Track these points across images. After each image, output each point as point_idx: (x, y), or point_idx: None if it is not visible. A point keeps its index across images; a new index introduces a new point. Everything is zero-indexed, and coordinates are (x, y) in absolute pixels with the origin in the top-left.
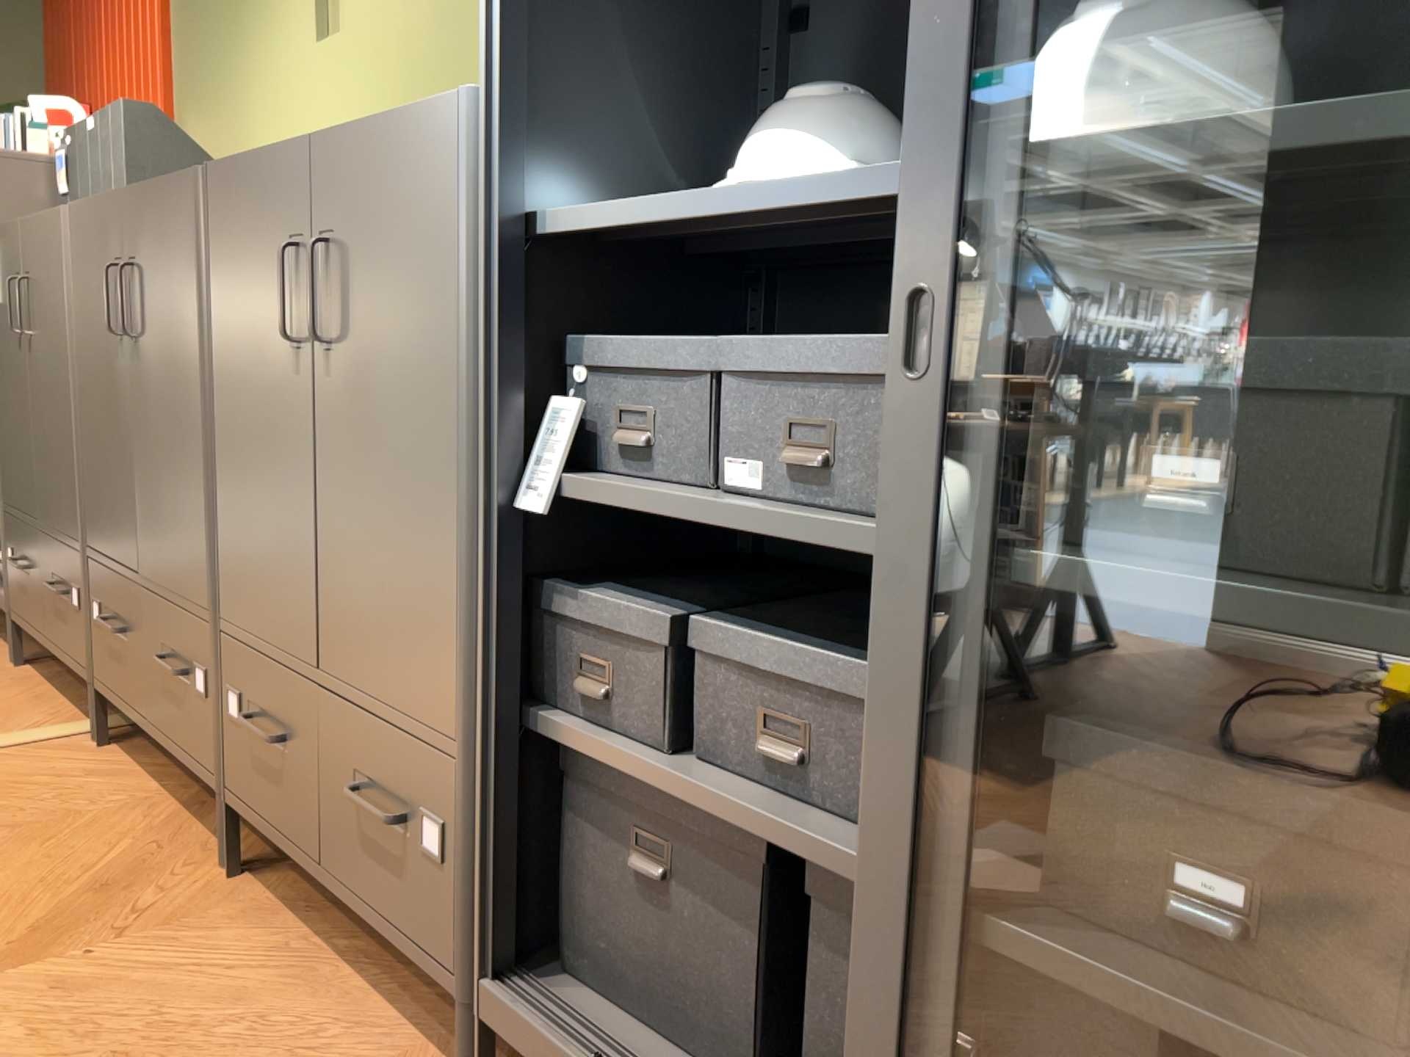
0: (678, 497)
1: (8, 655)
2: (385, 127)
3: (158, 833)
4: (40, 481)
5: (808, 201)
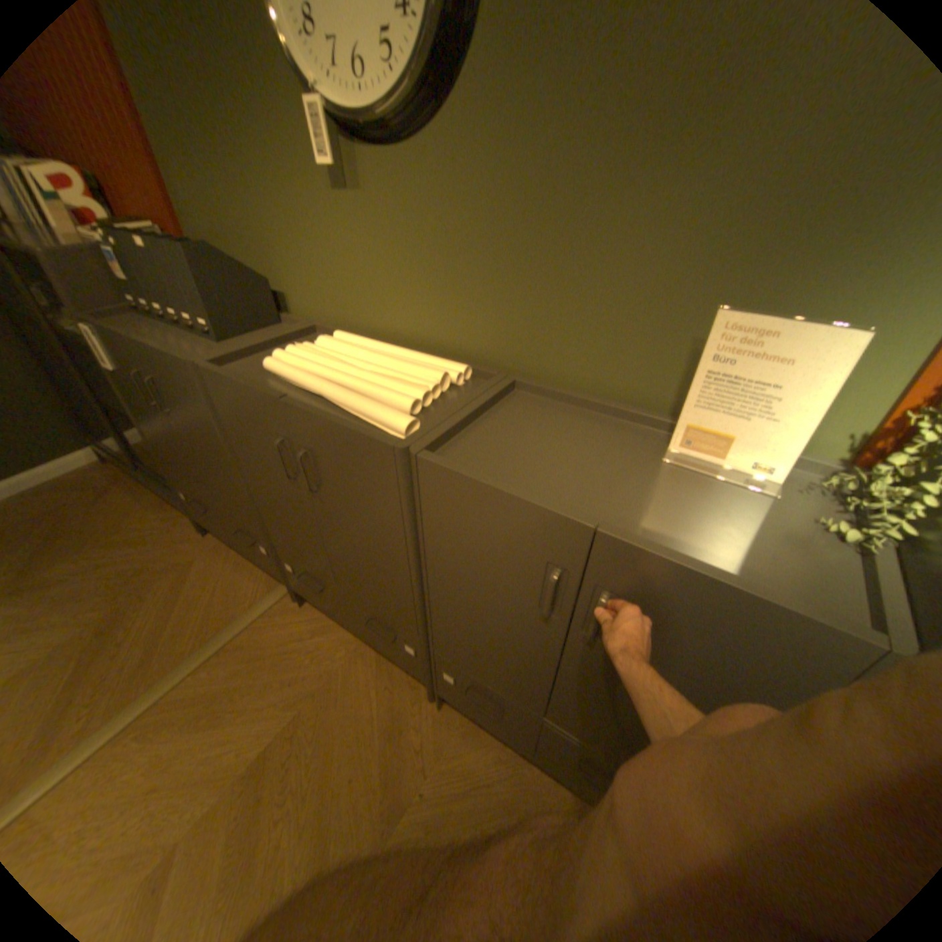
0: None
1: (195, 525)
2: (738, 597)
3: (382, 677)
4: (208, 483)
5: None
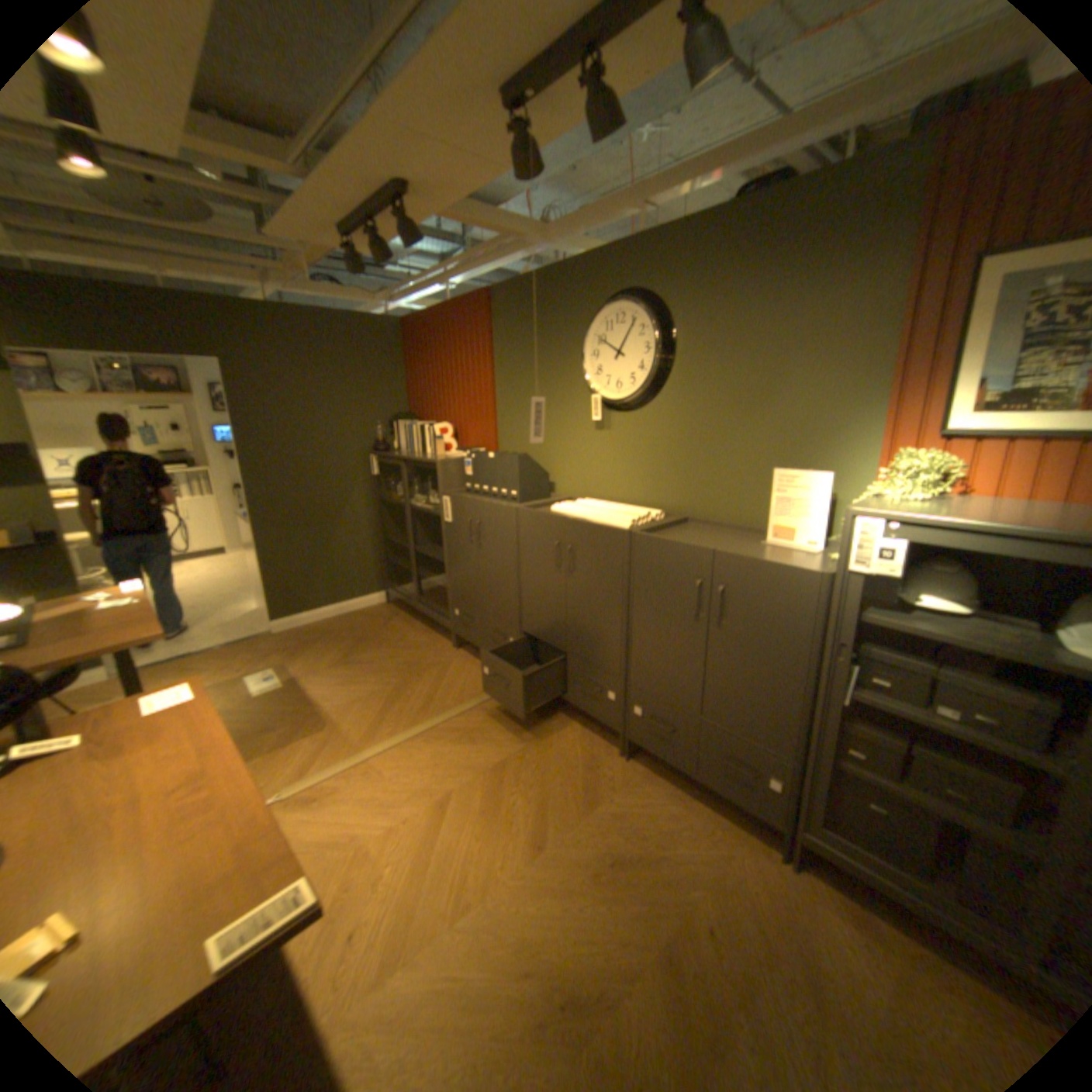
0: (915, 716)
1: (447, 644)
2: (768, 567)
3: (583, 740)
4: (483, 594)
5: (1003, 658)
